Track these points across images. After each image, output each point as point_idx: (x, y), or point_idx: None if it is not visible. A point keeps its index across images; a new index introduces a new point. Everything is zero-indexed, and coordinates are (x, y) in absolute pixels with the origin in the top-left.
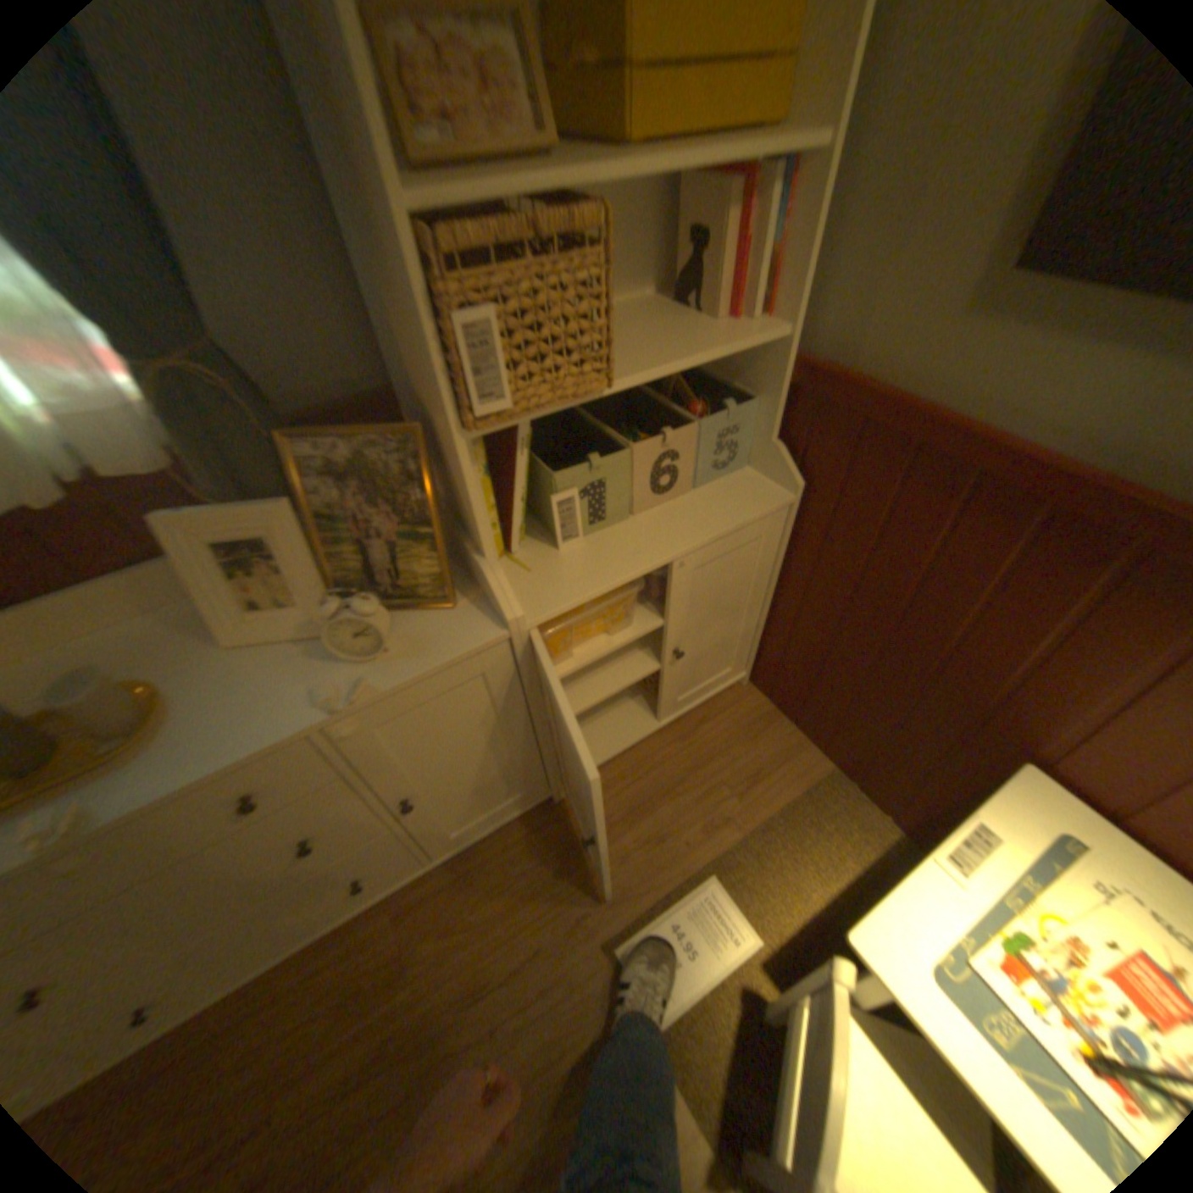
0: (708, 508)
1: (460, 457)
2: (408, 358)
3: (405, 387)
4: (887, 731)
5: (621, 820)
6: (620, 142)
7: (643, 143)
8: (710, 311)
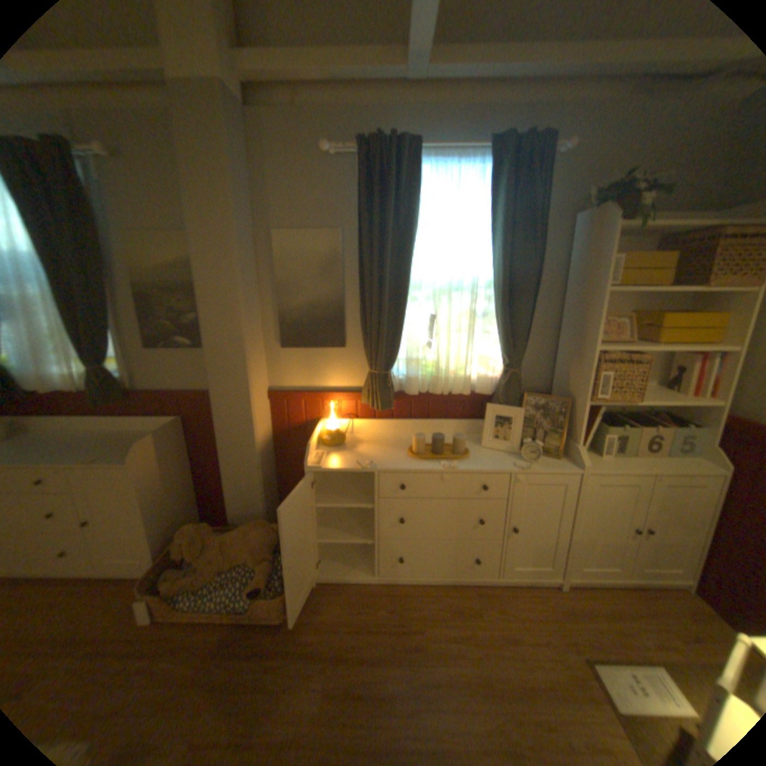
0: (676, 465)
1: (584, 409)
2: (571, 382)
3: (559, 391)
4: None
5: (601, 617)
6: (655, 342)
7: (664, 343)
8: (684, 392)
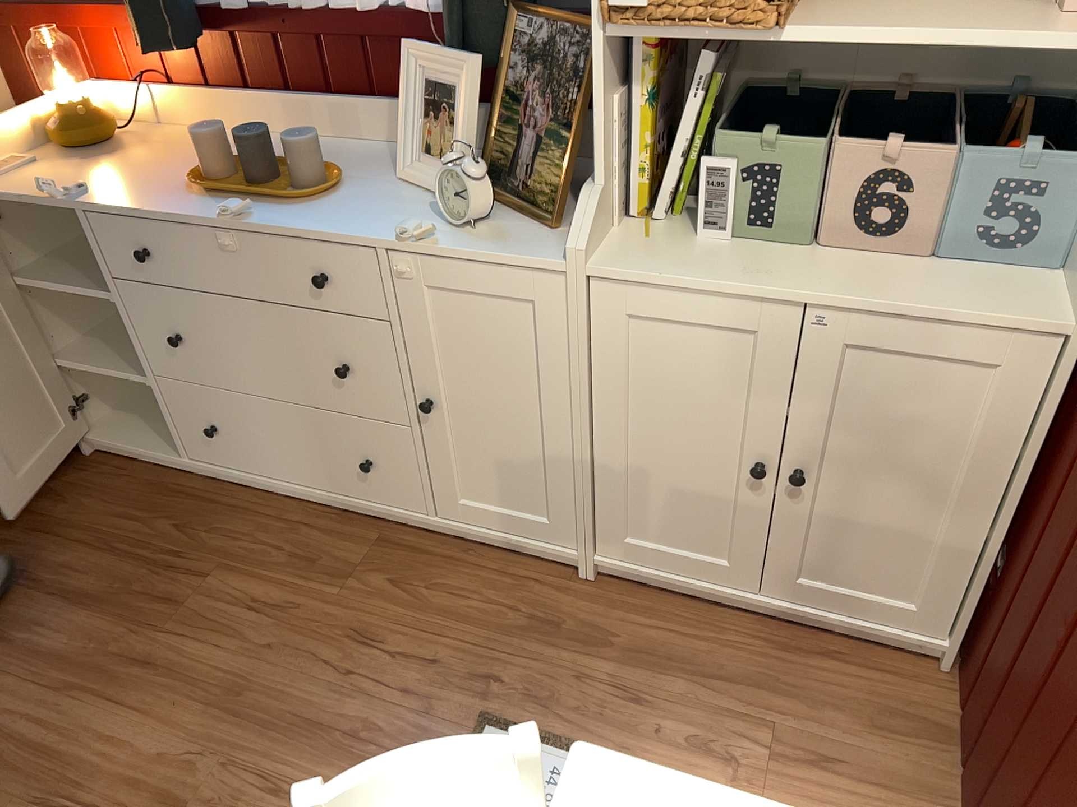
0: (930, 279)
1: (599, 50)
2: None
3: None
4: (1029, 802)
5: (624, 647)
6: None
7: None
8: None
